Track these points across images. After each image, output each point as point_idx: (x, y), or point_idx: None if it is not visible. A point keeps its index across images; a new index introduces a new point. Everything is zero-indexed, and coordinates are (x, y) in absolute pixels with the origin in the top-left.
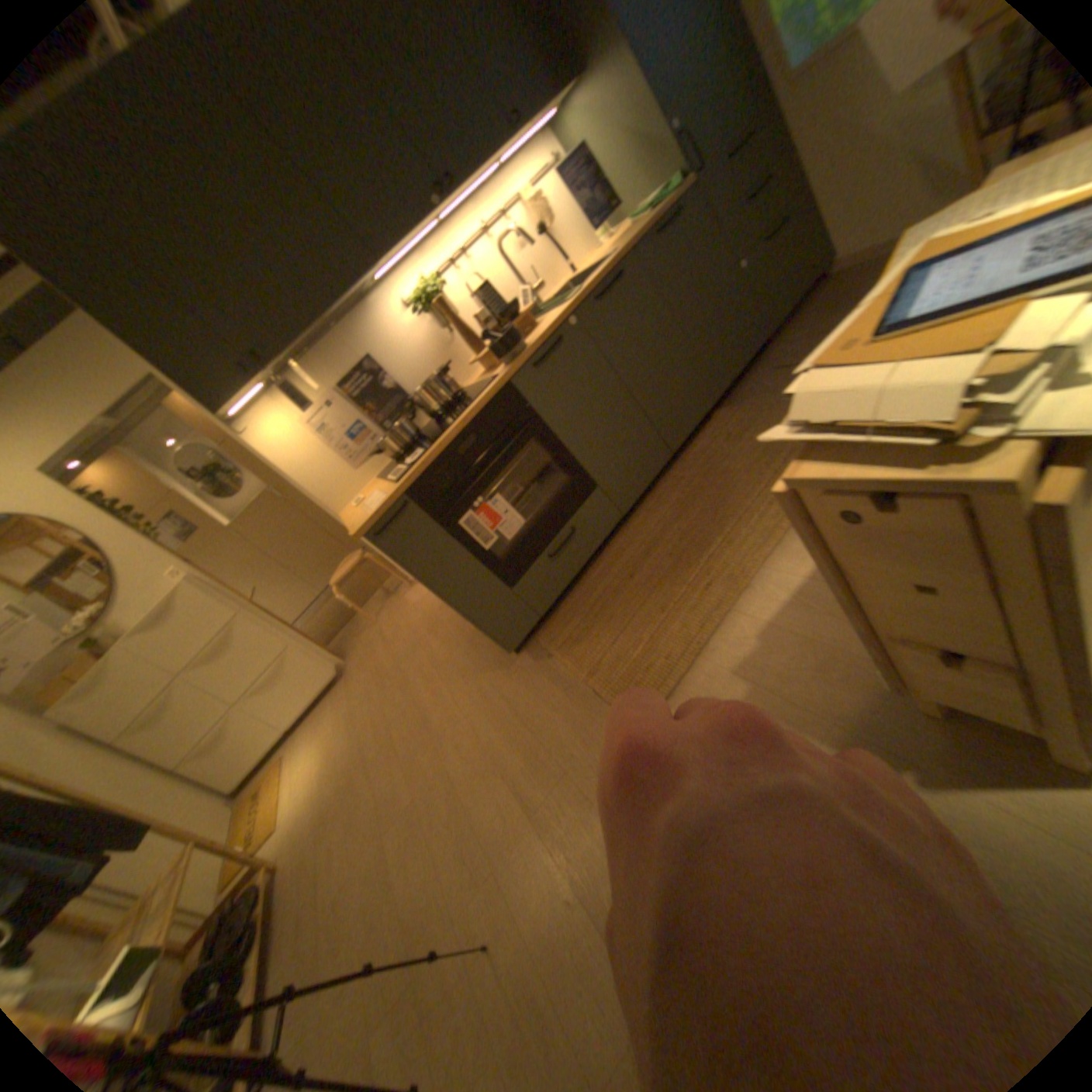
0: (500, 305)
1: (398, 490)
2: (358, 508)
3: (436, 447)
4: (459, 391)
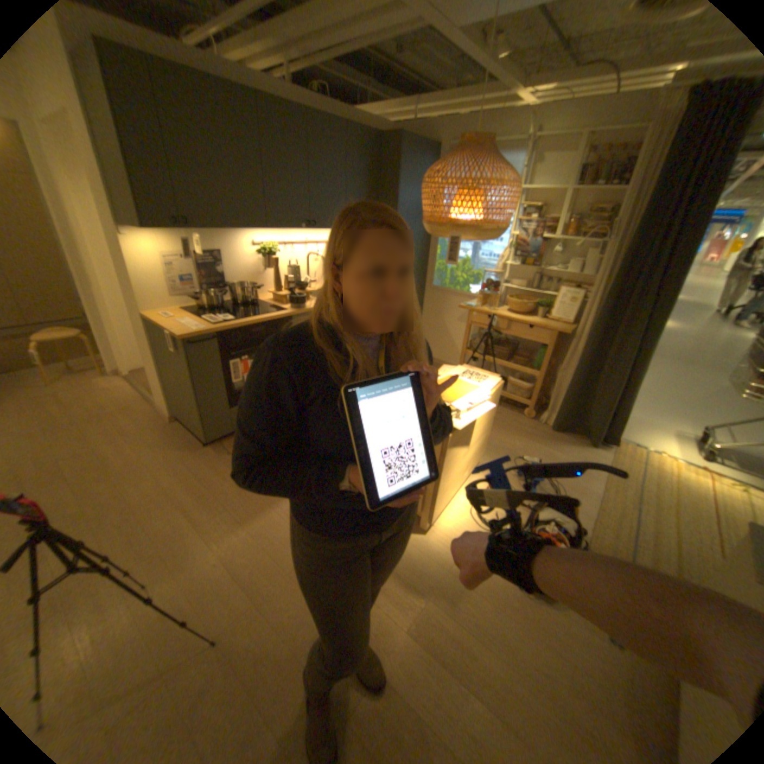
0: (296, 280)
1: (214, 331)
2: (170, 322)
3: (242, 323)
4: (254, 301)
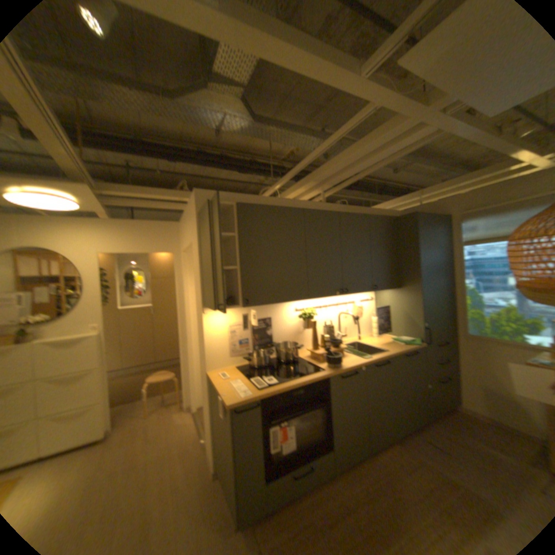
0: (332, 338)
1: (260, 398)
2: (226, 384)
3: (286, 387)
4: (296, 359)
